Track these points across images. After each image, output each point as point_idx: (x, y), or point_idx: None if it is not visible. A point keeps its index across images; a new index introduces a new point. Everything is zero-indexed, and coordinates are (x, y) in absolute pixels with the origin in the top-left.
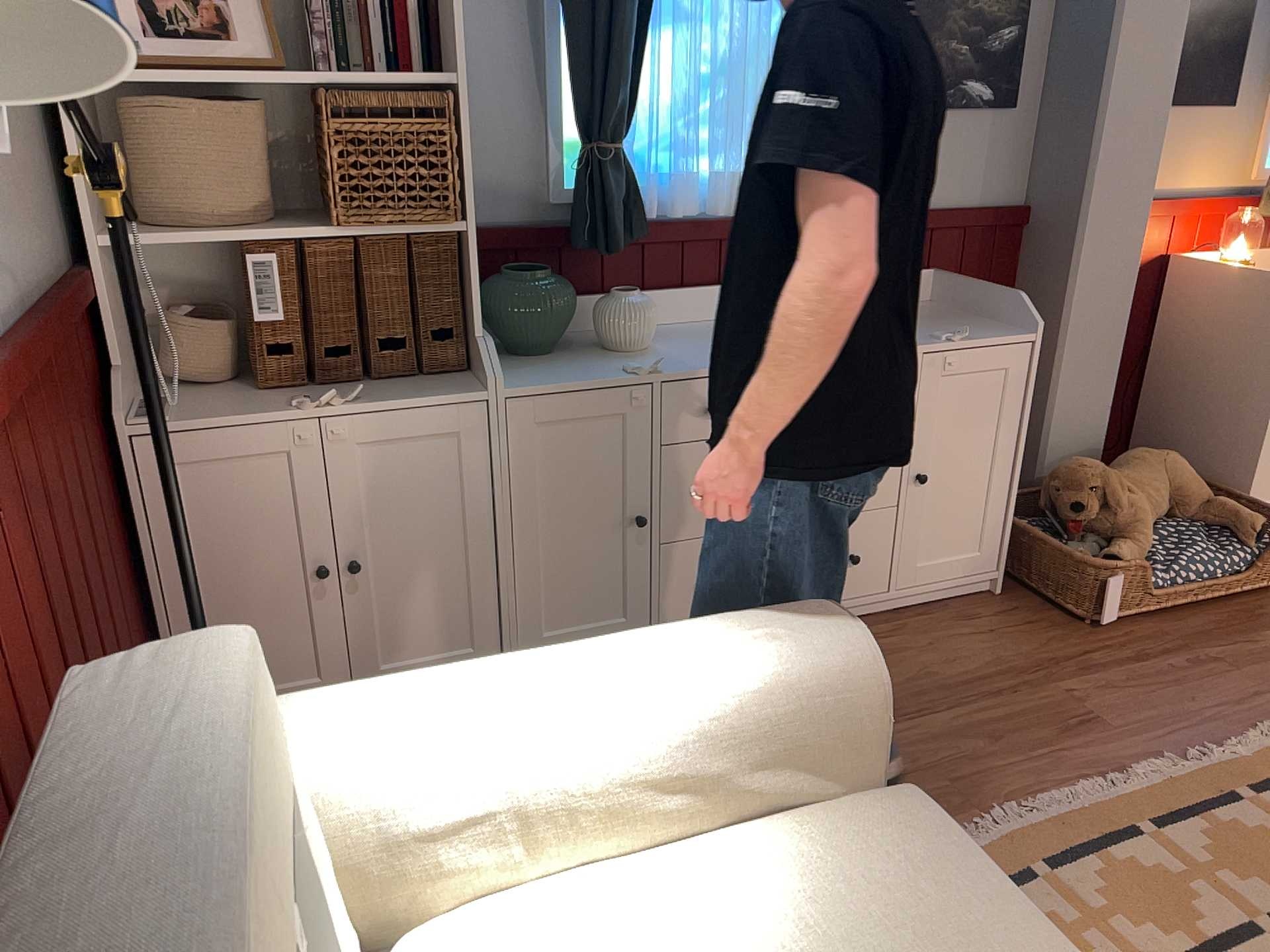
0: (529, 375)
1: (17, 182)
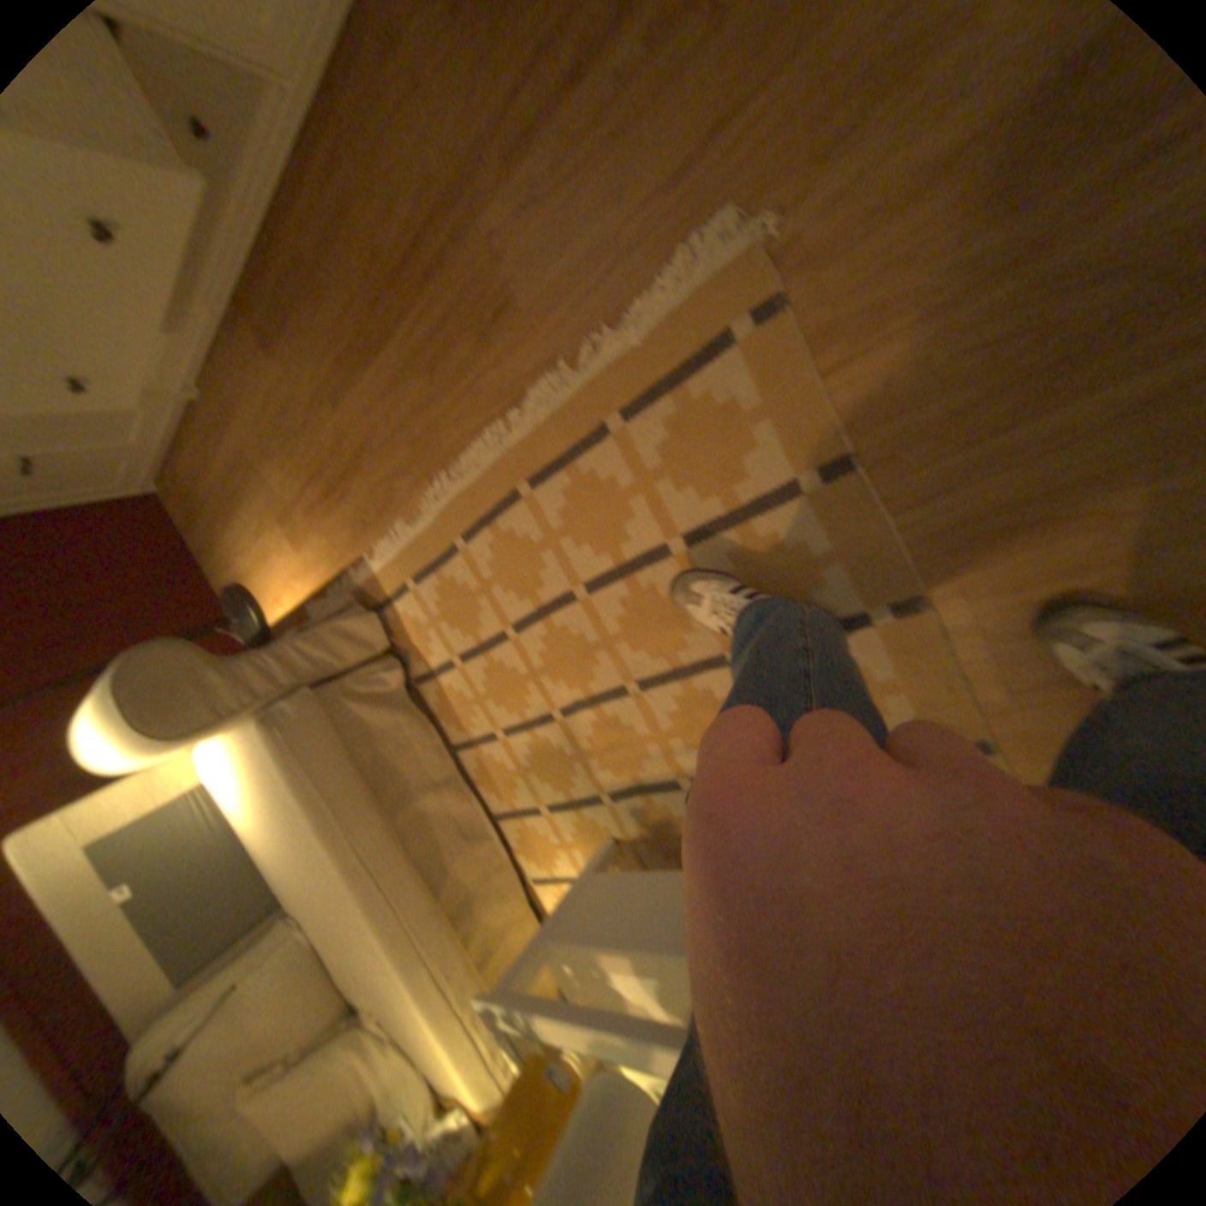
0: None
1: None
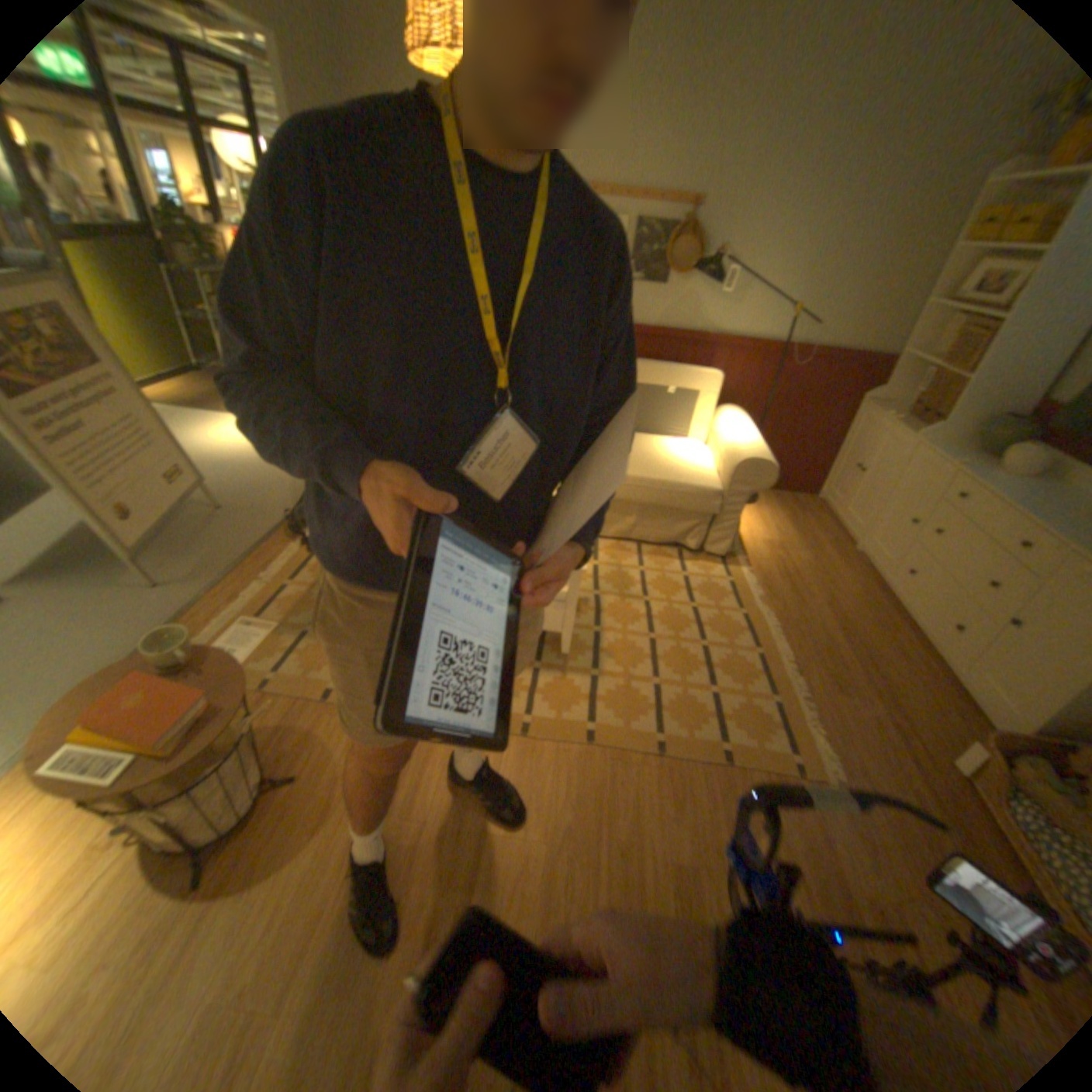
0: (947, 447)
1: (871, 321)
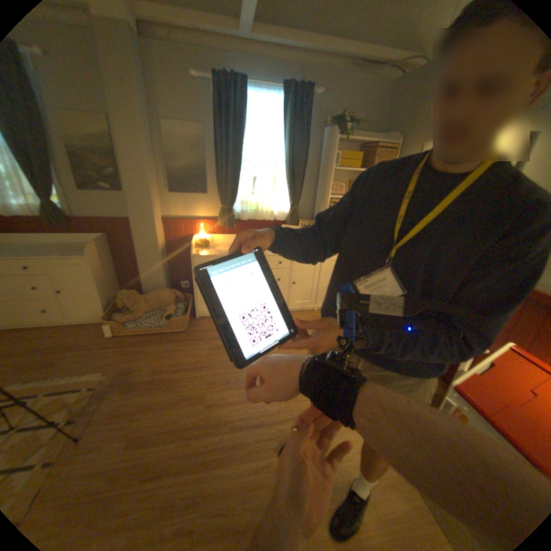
0: None
1: None
